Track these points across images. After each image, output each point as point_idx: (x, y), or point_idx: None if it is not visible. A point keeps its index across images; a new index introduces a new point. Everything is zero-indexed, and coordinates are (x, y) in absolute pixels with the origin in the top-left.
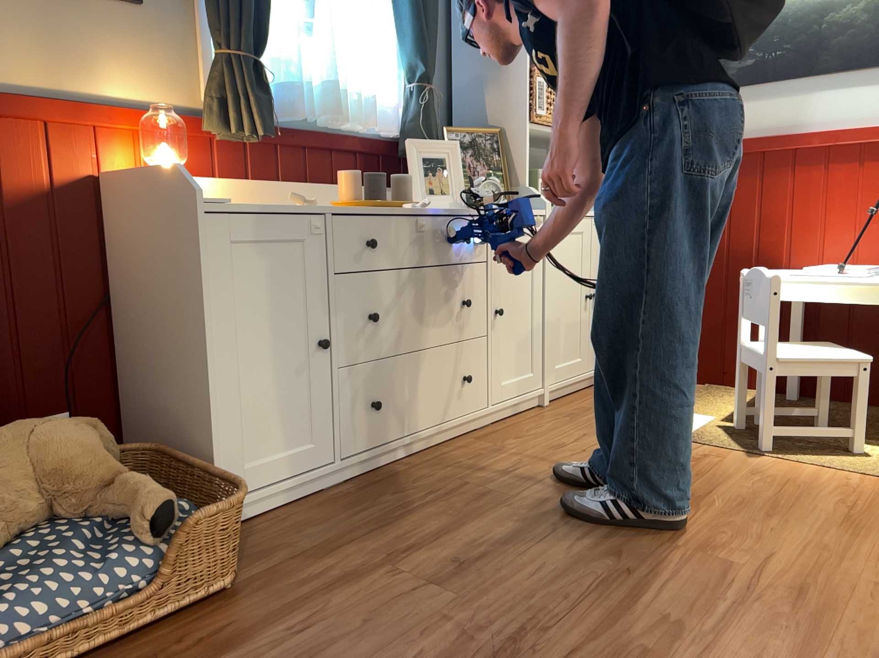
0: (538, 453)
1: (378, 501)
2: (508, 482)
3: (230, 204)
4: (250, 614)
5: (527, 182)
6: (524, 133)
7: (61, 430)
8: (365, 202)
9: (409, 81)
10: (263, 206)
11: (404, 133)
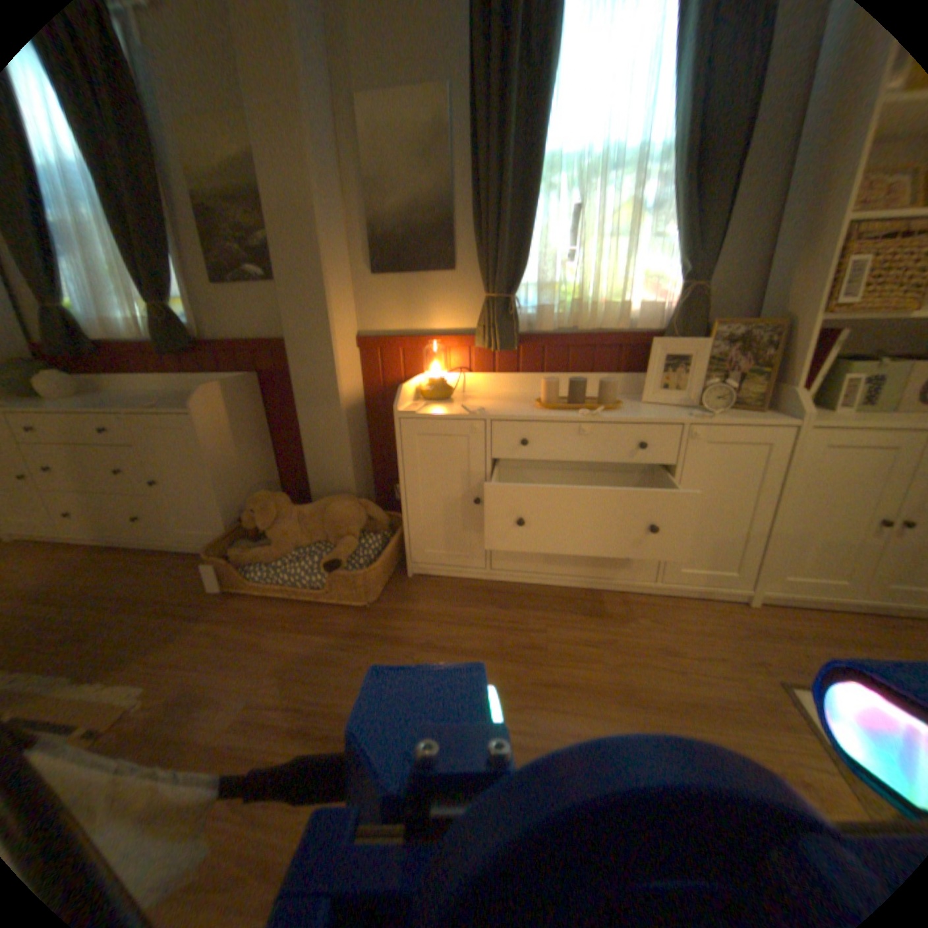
0: (640, 647)
1: (486, 607)
2: (569, 652)
3: (426, 411)
4: (352, 625)
5: (808, 382)
6: (812, 327)
7: (341, 507)
8: (547, 406)
9: (682, 278)
10: (450, 411)
11: (669, 327)
